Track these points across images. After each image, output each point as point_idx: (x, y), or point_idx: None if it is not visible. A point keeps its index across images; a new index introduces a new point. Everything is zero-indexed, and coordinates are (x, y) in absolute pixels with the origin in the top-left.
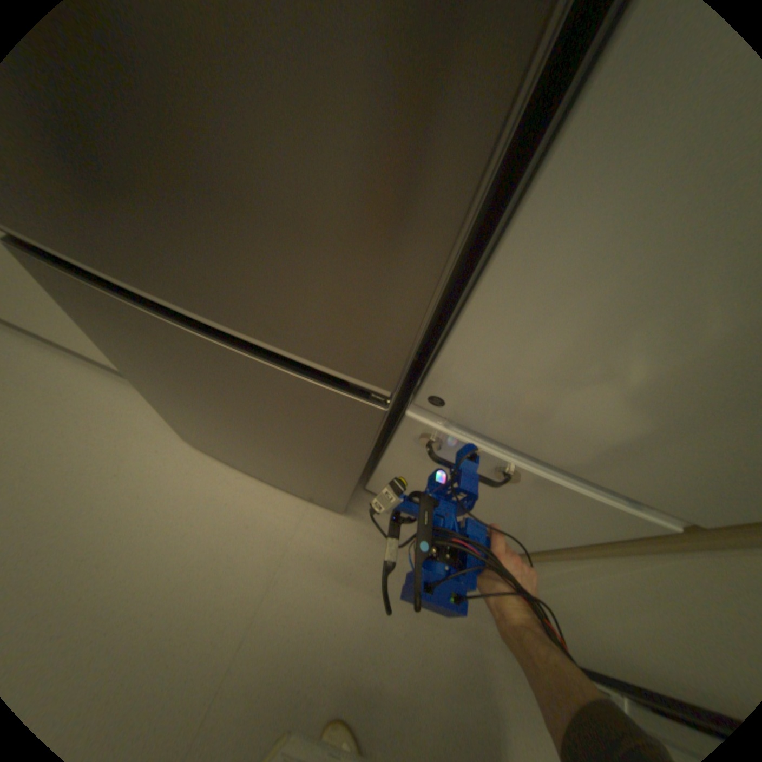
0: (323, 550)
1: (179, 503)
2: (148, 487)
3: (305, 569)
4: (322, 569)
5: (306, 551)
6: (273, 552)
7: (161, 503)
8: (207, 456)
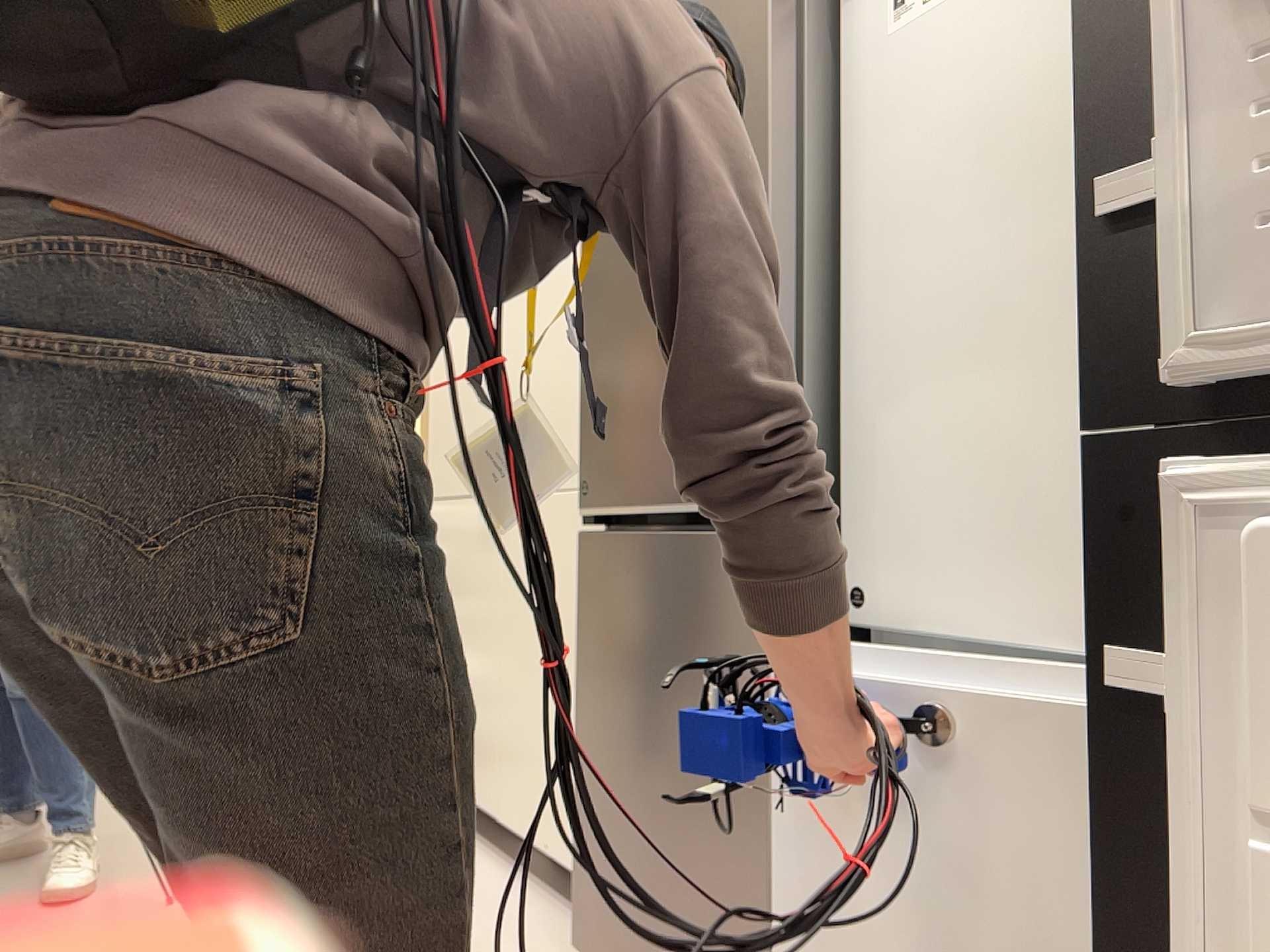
0: None
1: None
2: None
3: None
4: None
5: None
6: None
7: None
8: None
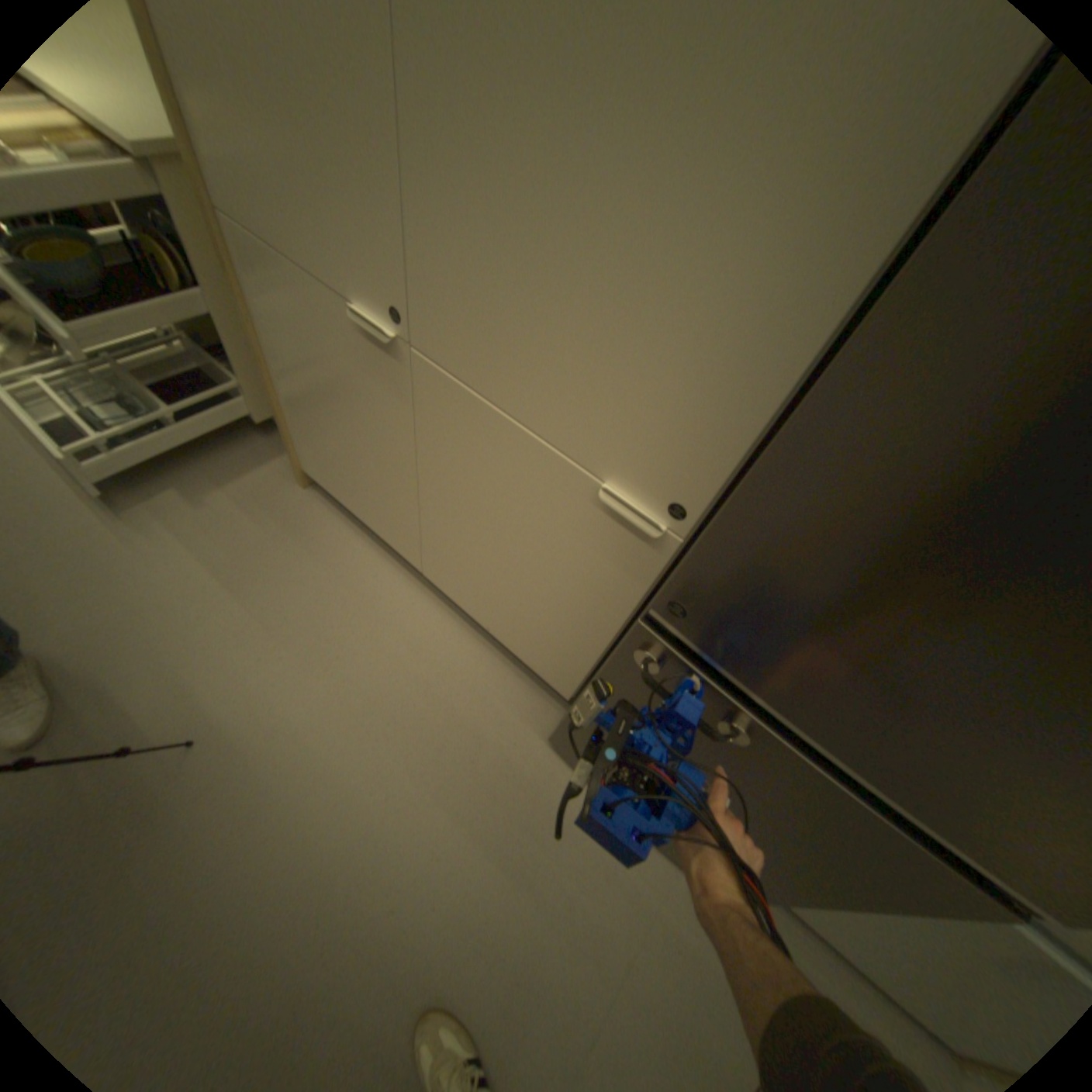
0: (694, 948)
1: (536, 822)
2: (505, 789)
3: (673, 968)
4: (693, 974)
5: (675, 941)
6: (636, 928)
7: (518, 816)
8: (567, 768)
